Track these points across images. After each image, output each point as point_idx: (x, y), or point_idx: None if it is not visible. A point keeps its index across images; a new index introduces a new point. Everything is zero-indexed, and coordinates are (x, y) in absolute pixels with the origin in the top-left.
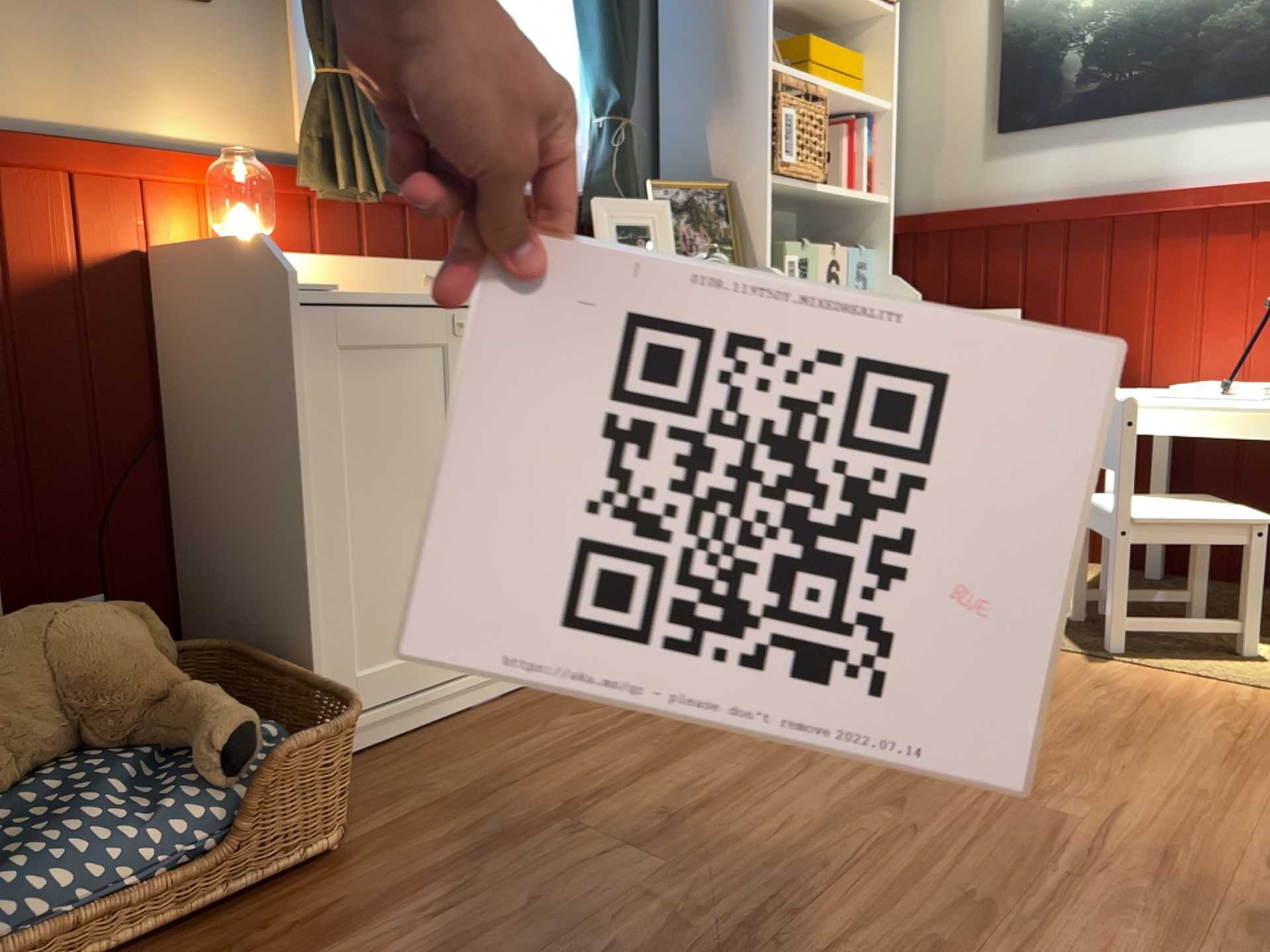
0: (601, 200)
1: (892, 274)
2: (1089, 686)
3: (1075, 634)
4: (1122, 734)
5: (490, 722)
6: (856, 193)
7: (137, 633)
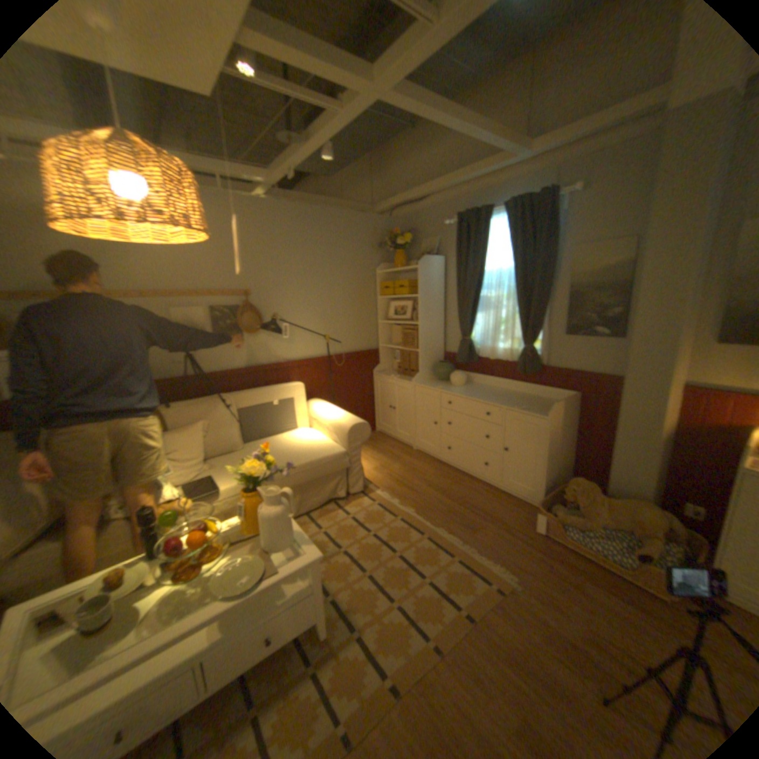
0: None
1: None
2: None
3: None
4: None
5: None
6: None
7: (662, 523)
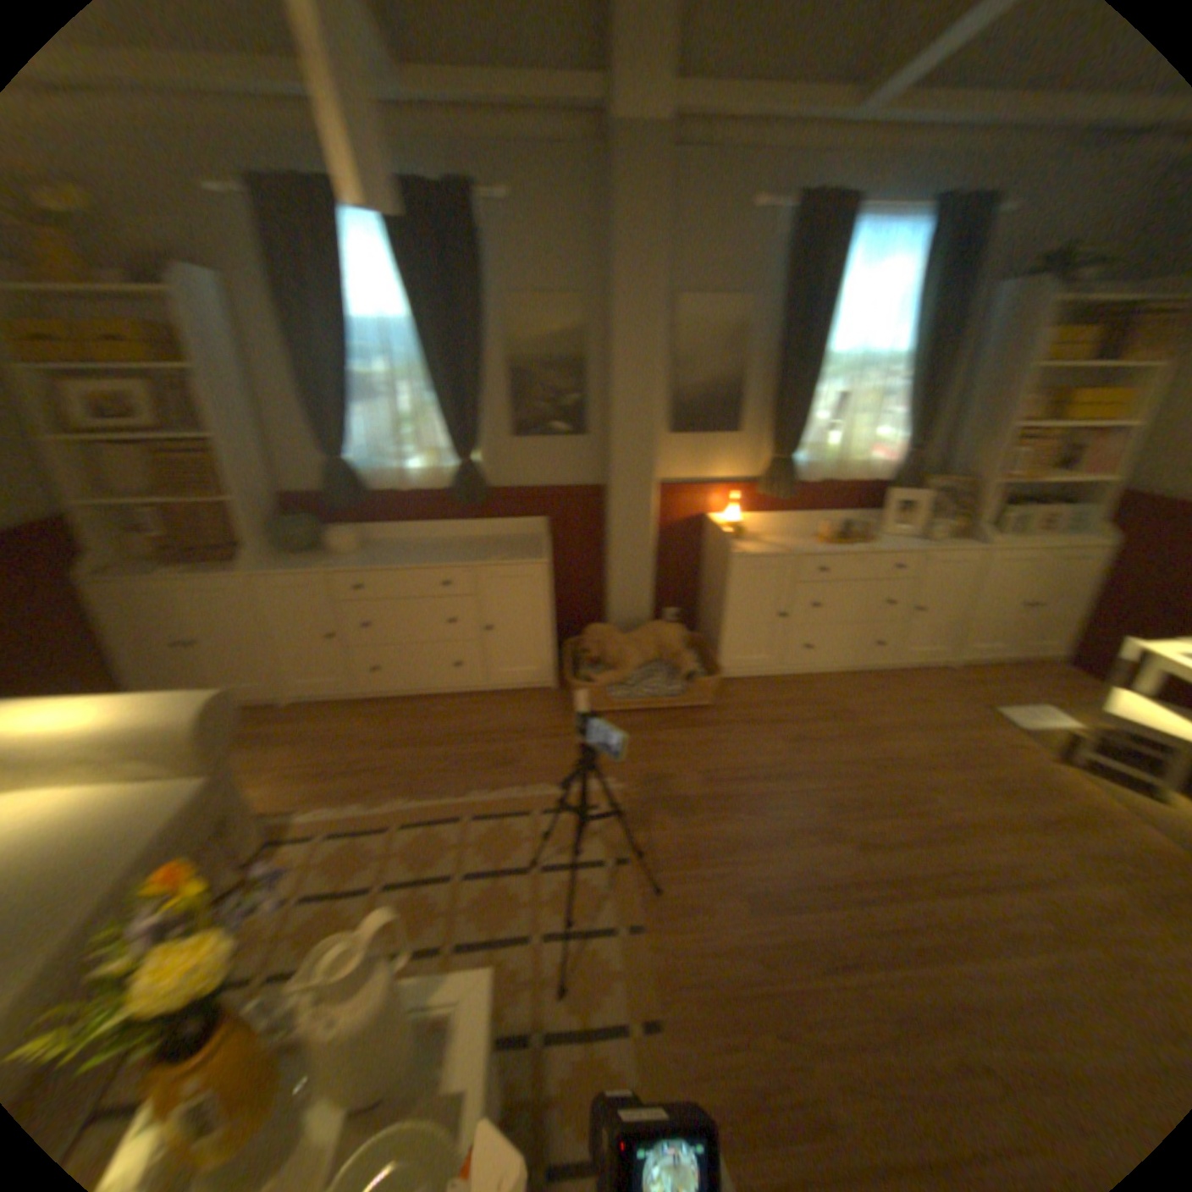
0: (898, 487)
1: (1105, 522)
2: (1035, 771)
3: (1073, 749)
4: (1014, 793)
5: (775, 684)
6: (1095, 472)
7: (678, 636)
